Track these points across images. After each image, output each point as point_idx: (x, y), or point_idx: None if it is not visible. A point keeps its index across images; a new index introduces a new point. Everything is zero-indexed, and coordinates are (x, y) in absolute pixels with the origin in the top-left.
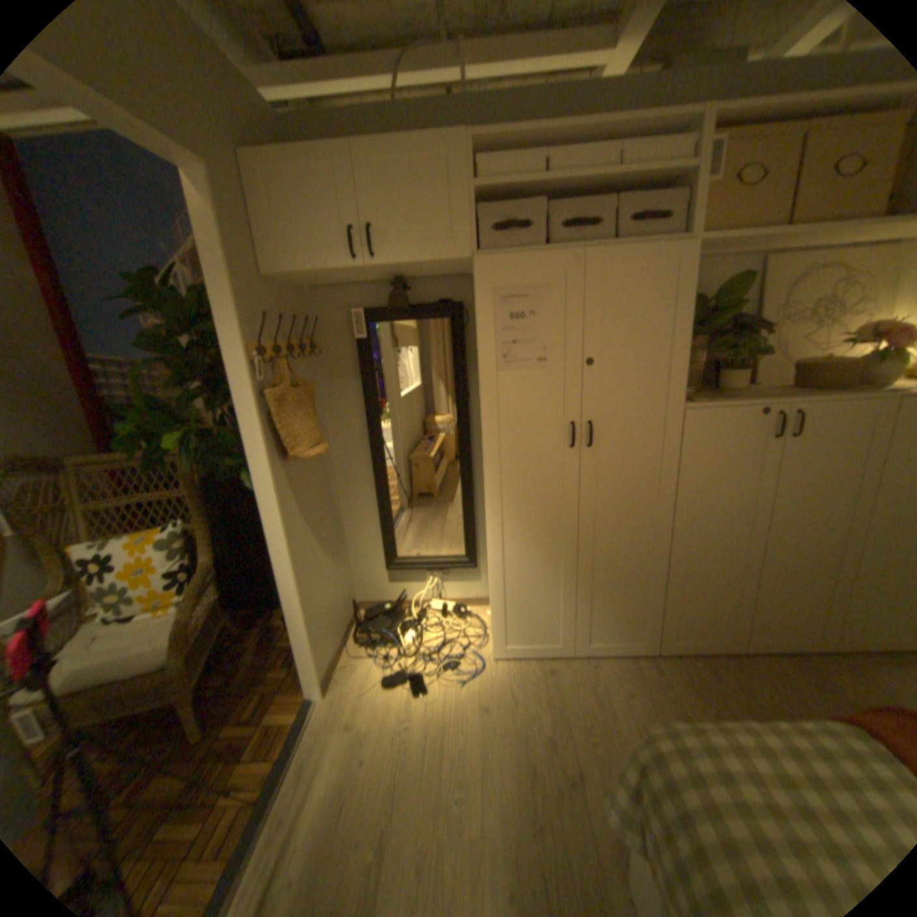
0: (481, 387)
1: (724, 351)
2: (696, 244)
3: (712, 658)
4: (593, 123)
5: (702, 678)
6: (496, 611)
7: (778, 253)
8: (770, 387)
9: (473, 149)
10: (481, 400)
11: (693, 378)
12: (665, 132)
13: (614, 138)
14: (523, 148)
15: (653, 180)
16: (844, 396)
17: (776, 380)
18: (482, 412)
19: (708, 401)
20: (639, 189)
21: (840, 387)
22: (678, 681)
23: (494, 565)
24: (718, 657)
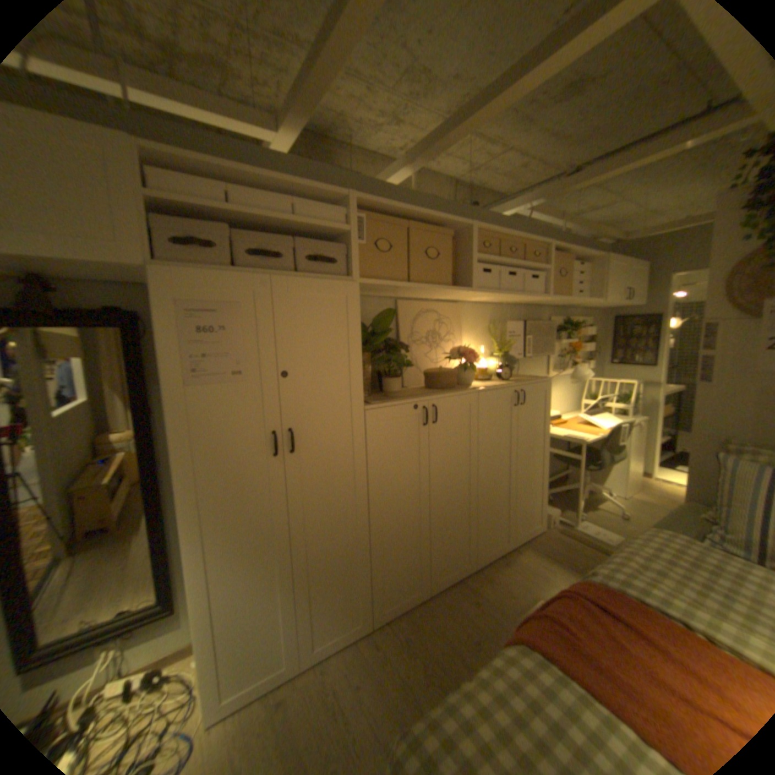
0: (167, 402)
1: (383, 363)
2: (356, 284)
3: (409, 611)
4: (267, 175)
5: (407, 634)
6: (204, 662)
7: (402, 299)
8: (412, 388)
9: (142, 160)
10: (168, 417)
11: (365, 384)
12: (324, 201)
13: (286, 193)
14: (202, 176)
15: (320, 232)
16: (453, 392)
17: (414, 383)
18: (170, 430)
19: (379, 402)
20: (310, 238)
21: (449, 387)
22: (391, 647)
23: (197, 605)
24: (413, 608)
